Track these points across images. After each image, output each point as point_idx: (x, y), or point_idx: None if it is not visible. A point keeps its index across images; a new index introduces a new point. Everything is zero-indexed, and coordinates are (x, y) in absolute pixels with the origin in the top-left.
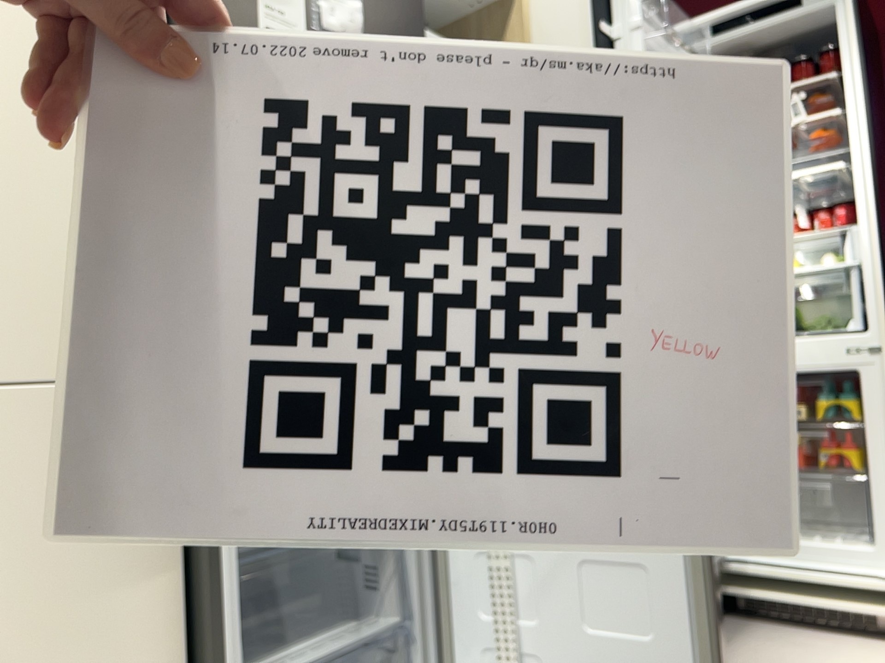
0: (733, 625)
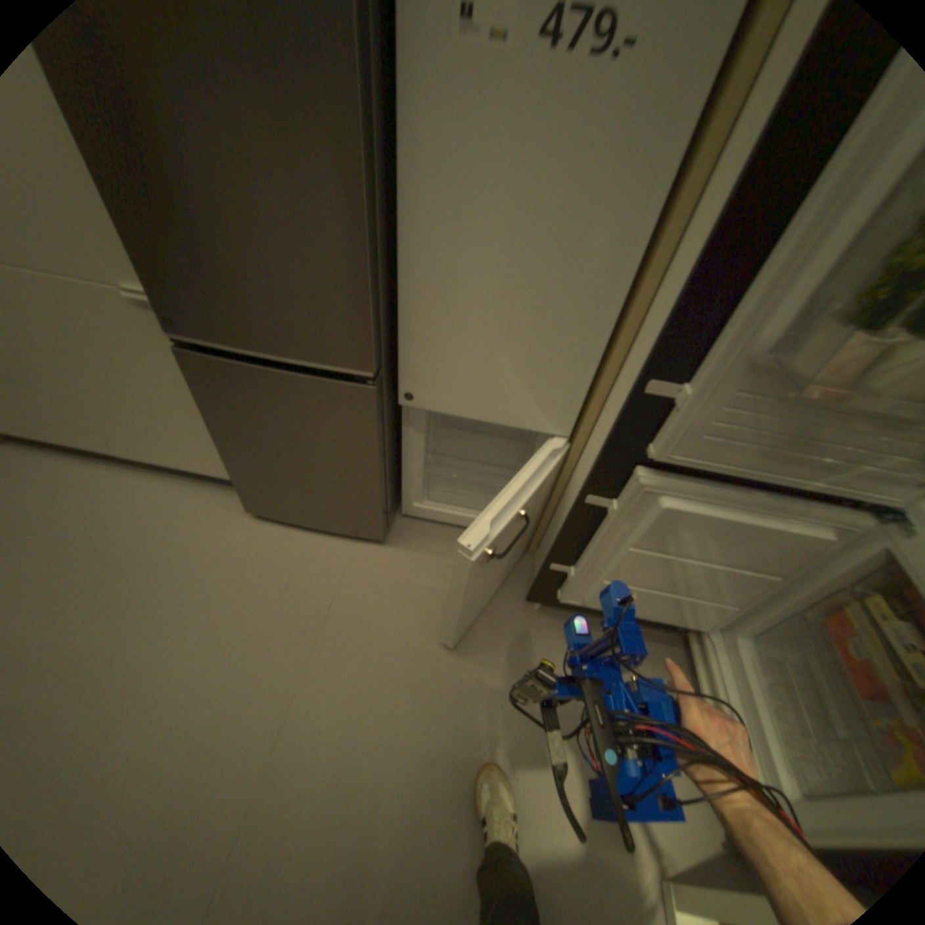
0: (663, 655)
